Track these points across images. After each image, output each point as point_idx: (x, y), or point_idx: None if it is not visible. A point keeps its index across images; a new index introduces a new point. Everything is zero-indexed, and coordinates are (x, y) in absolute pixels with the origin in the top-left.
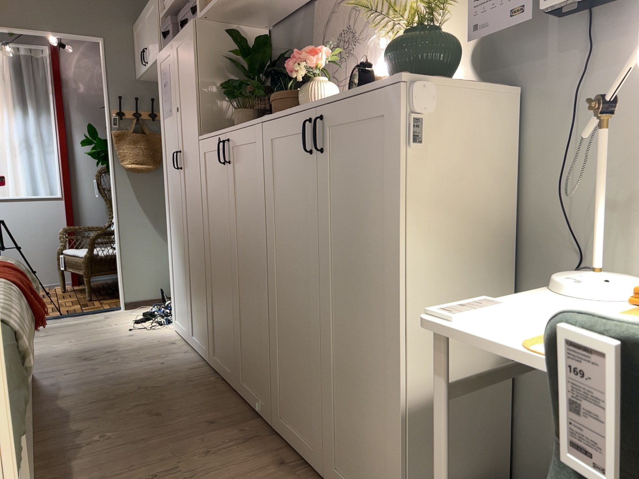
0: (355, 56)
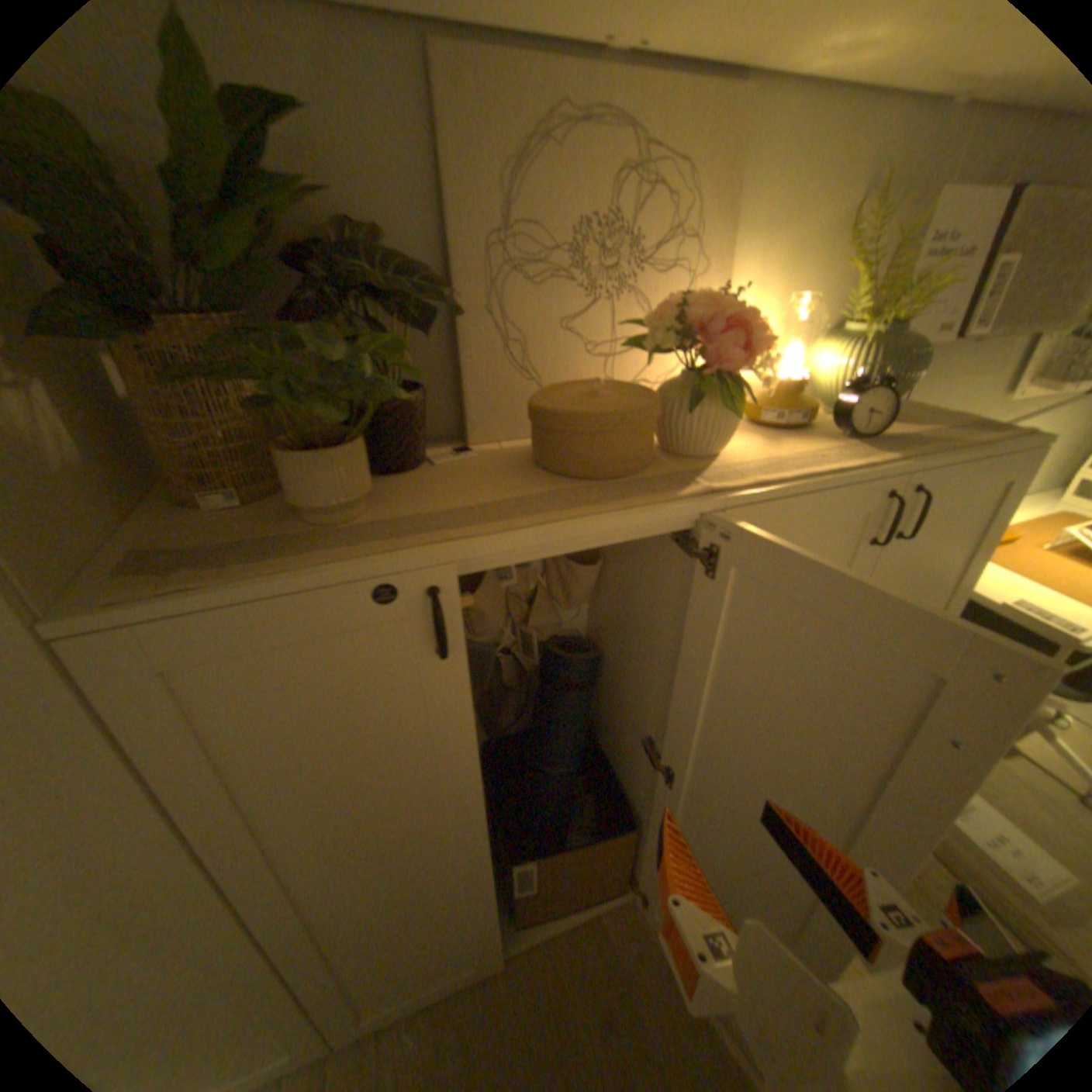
0: (643, 295)
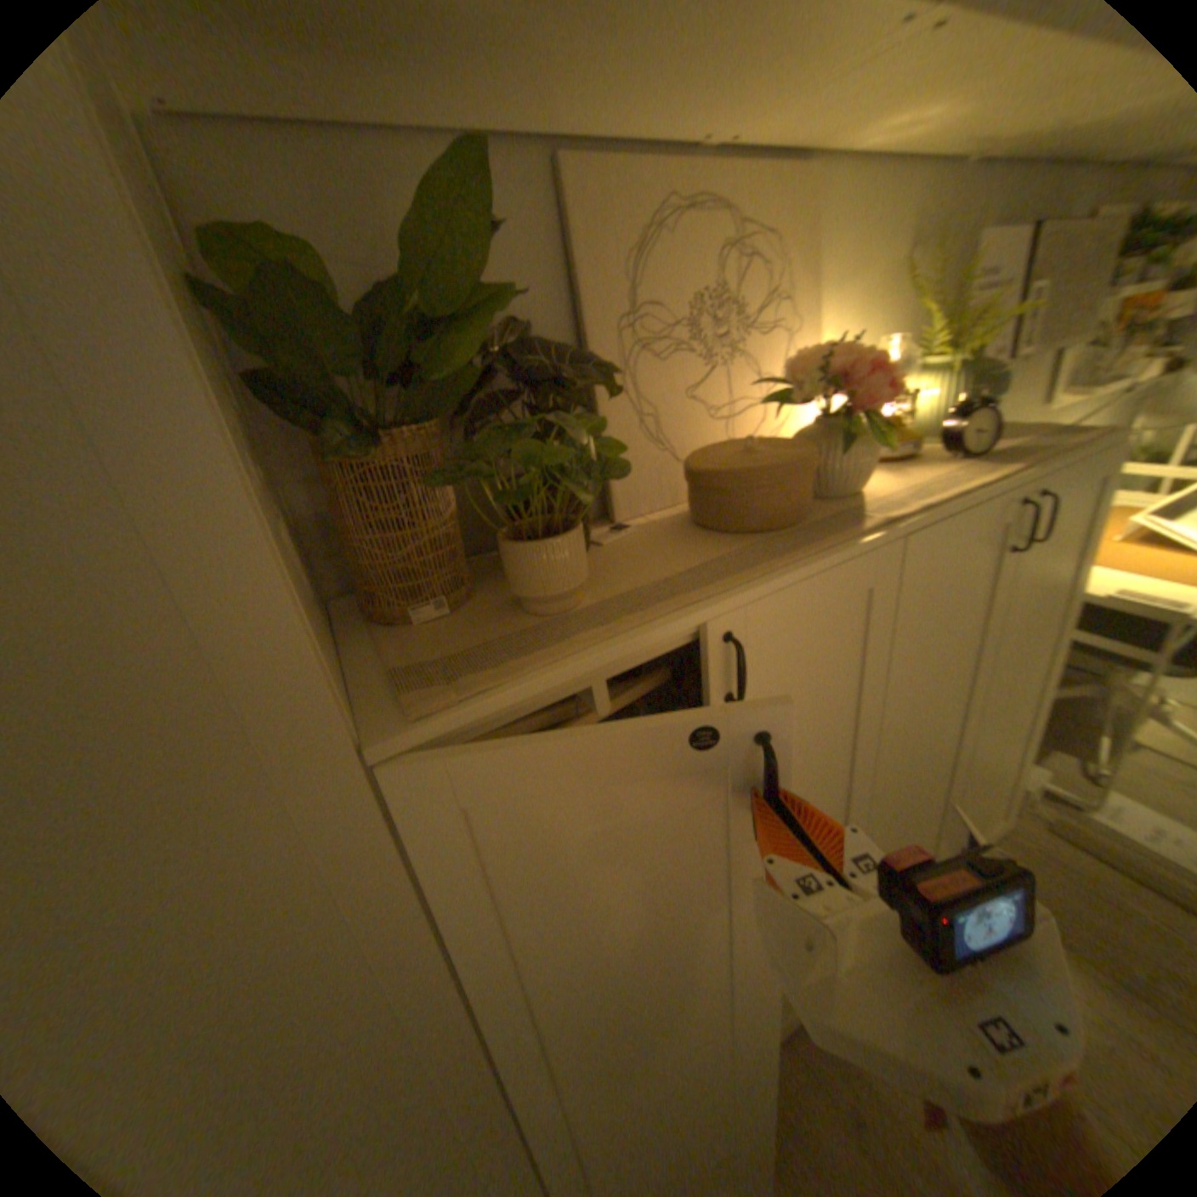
0: (752, 357)
